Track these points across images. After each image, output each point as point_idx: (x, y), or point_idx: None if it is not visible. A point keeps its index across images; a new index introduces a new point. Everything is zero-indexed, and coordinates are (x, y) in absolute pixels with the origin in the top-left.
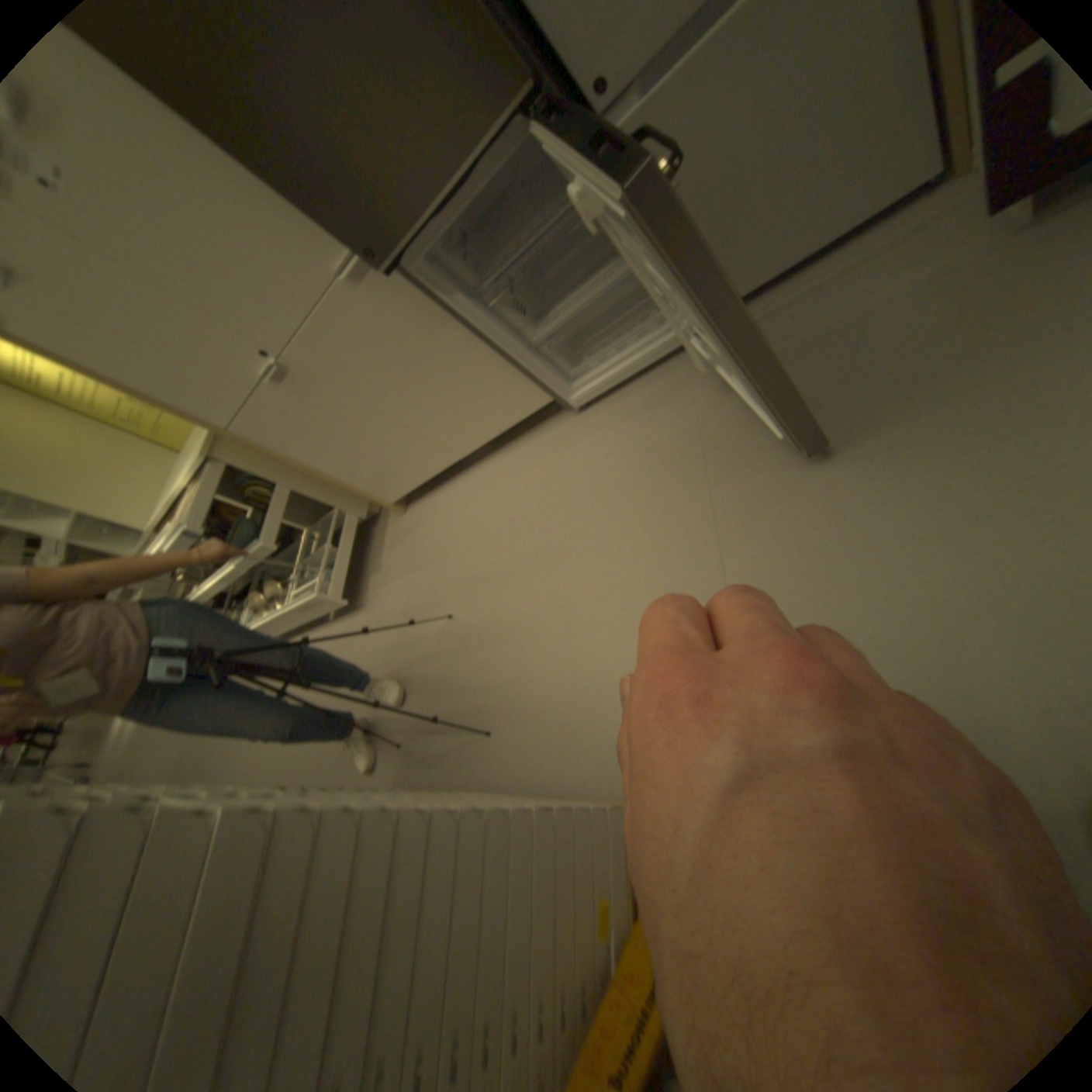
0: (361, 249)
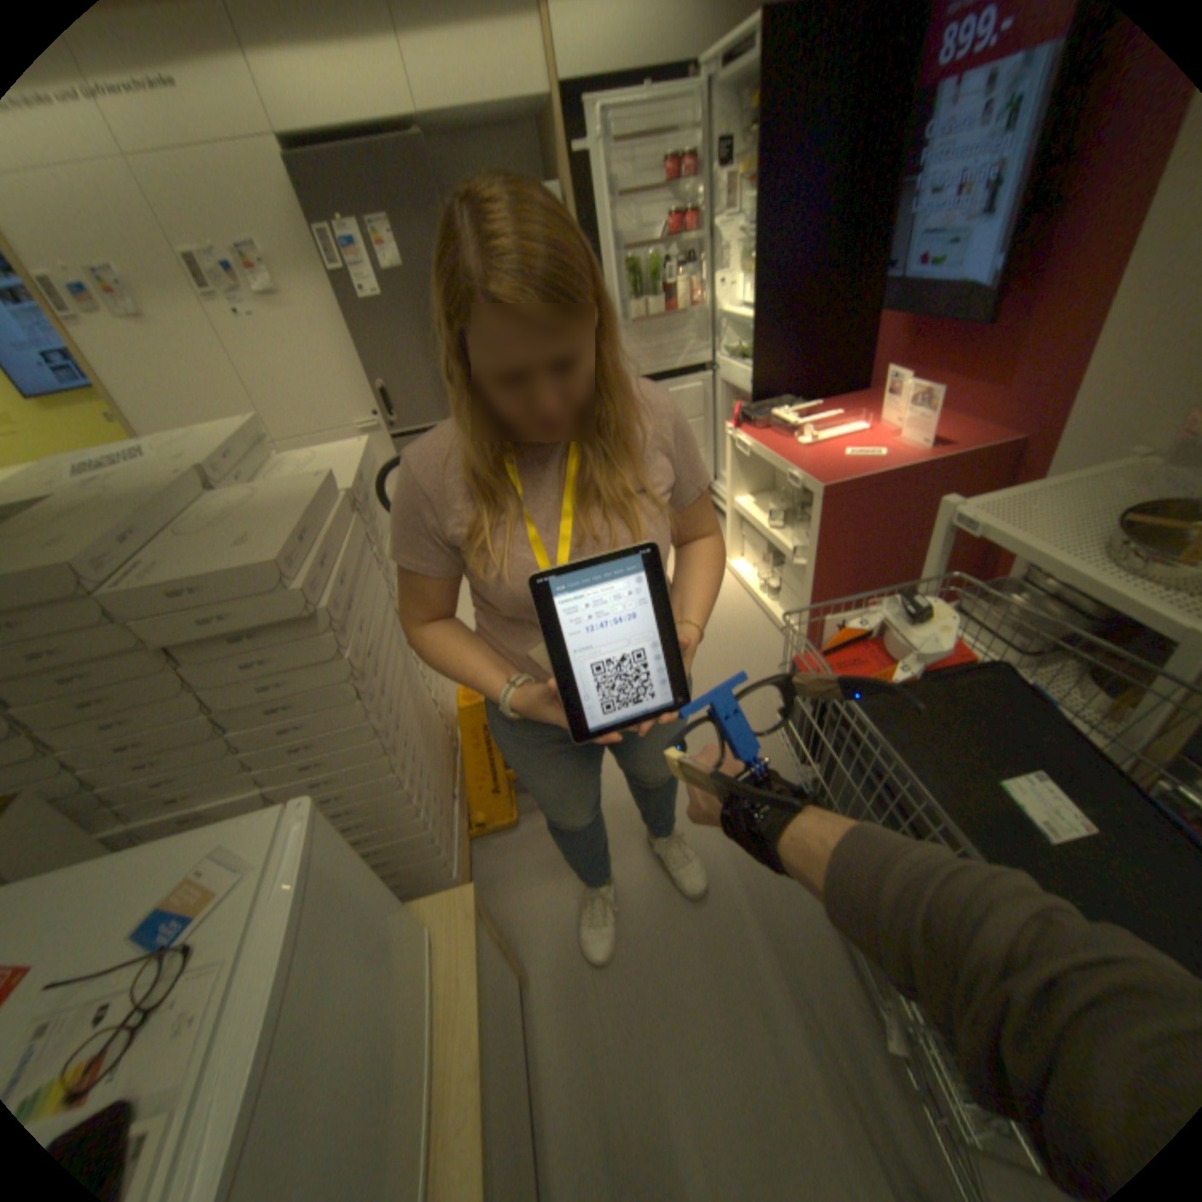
0: (390, 422)
